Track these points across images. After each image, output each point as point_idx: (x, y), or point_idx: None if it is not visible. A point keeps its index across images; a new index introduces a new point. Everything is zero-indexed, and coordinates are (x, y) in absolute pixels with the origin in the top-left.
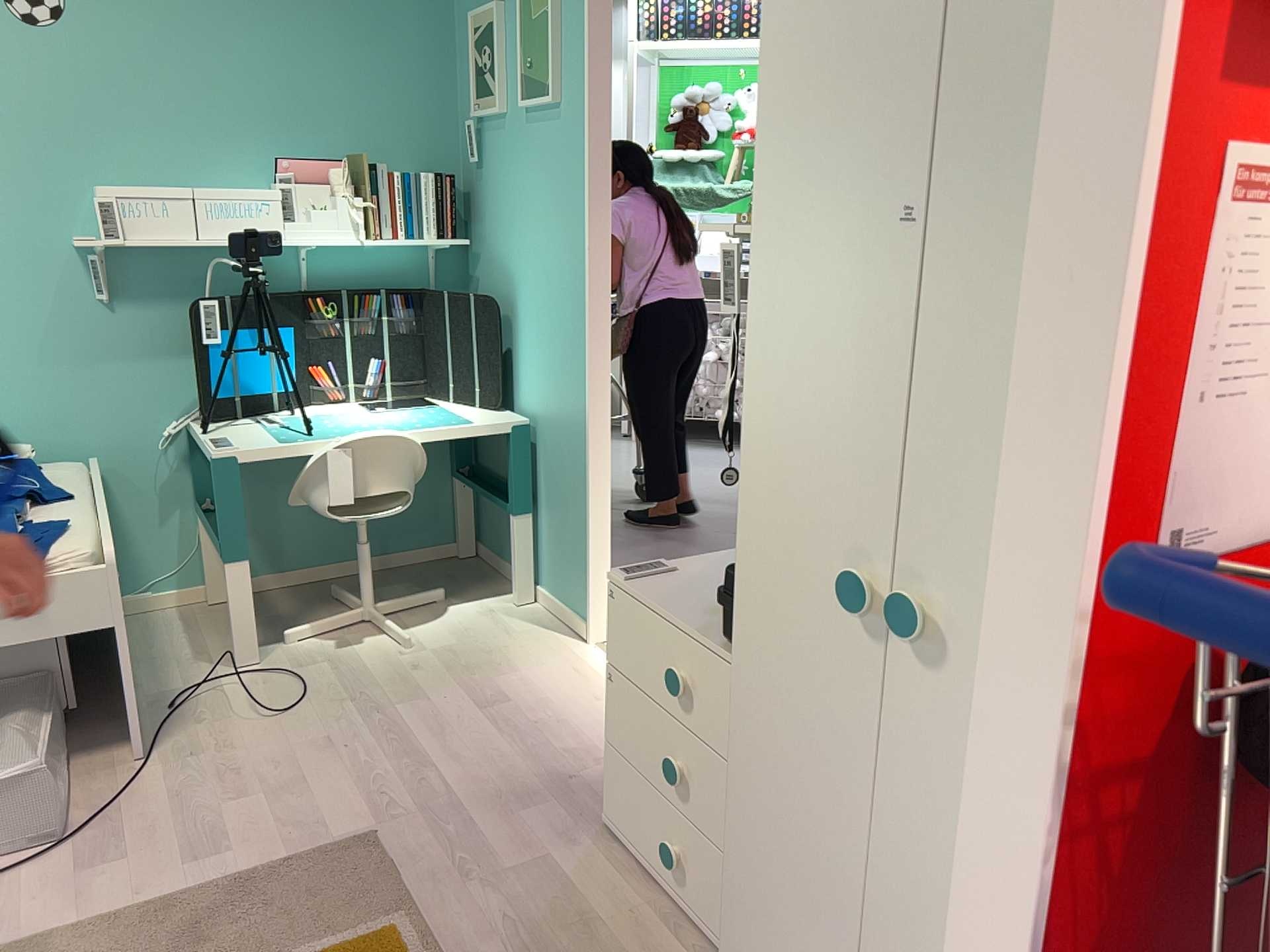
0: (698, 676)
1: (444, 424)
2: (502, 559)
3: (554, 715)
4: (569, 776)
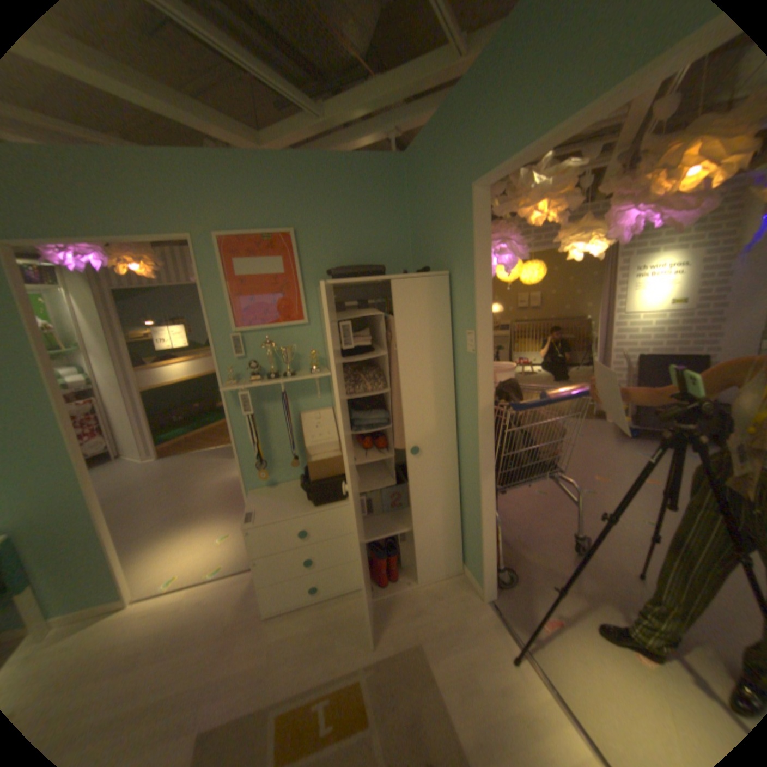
0: (310, 526)
1: None
2: None
3: (173, 632)
4: (223, 631)
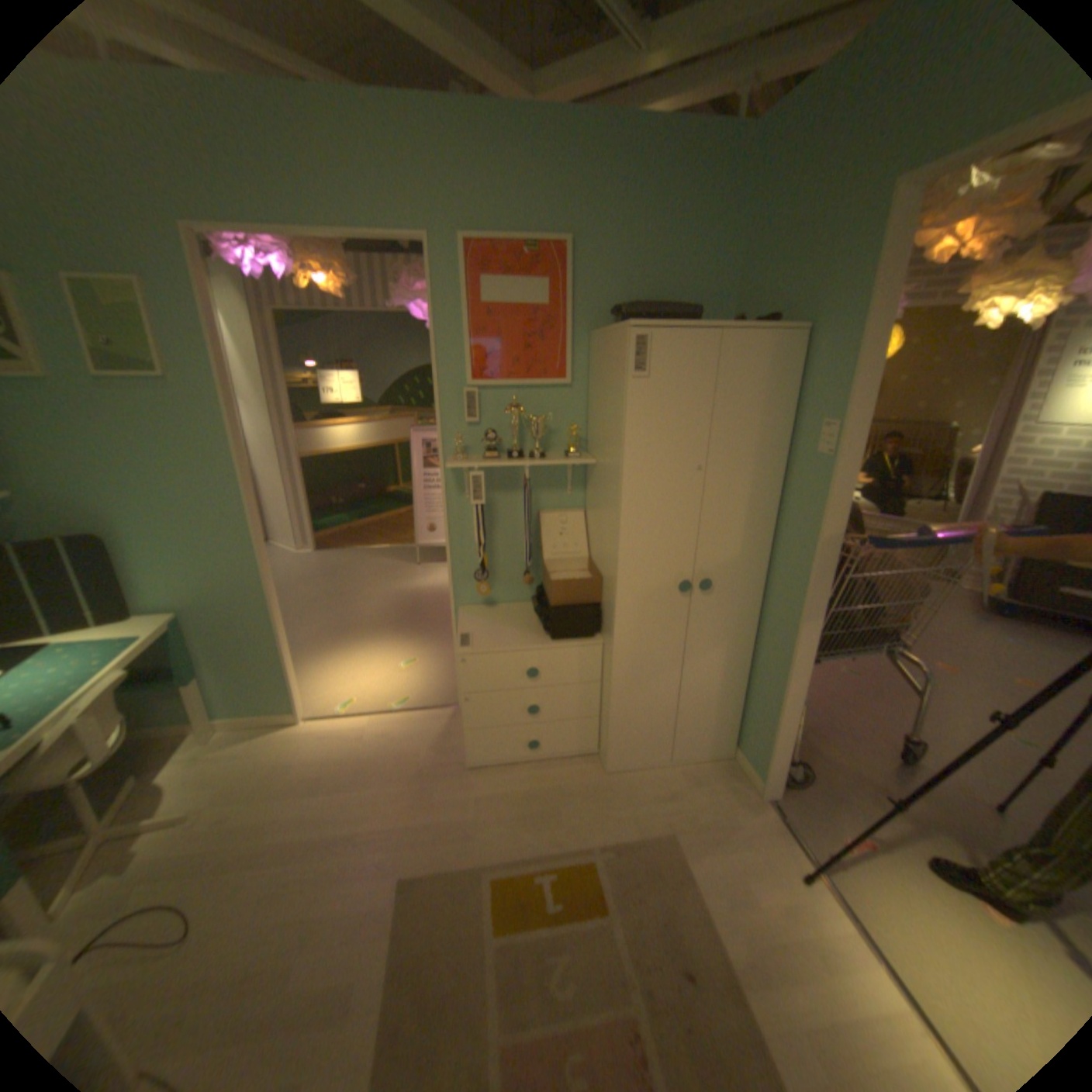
0: (542, 664)
1: (117, 651)
2: (138, 731)
3: (357, 763)
4: (418, 773)
